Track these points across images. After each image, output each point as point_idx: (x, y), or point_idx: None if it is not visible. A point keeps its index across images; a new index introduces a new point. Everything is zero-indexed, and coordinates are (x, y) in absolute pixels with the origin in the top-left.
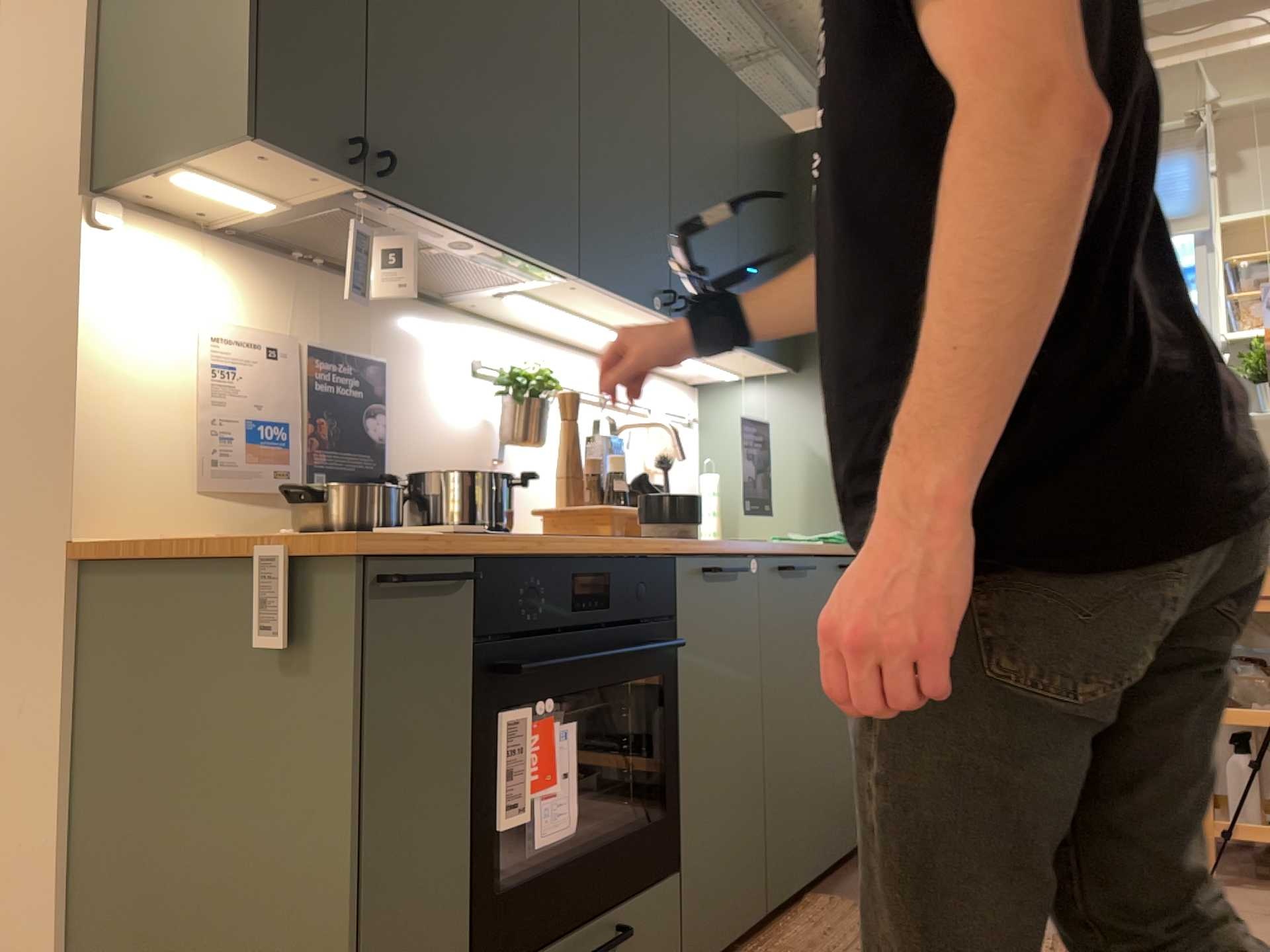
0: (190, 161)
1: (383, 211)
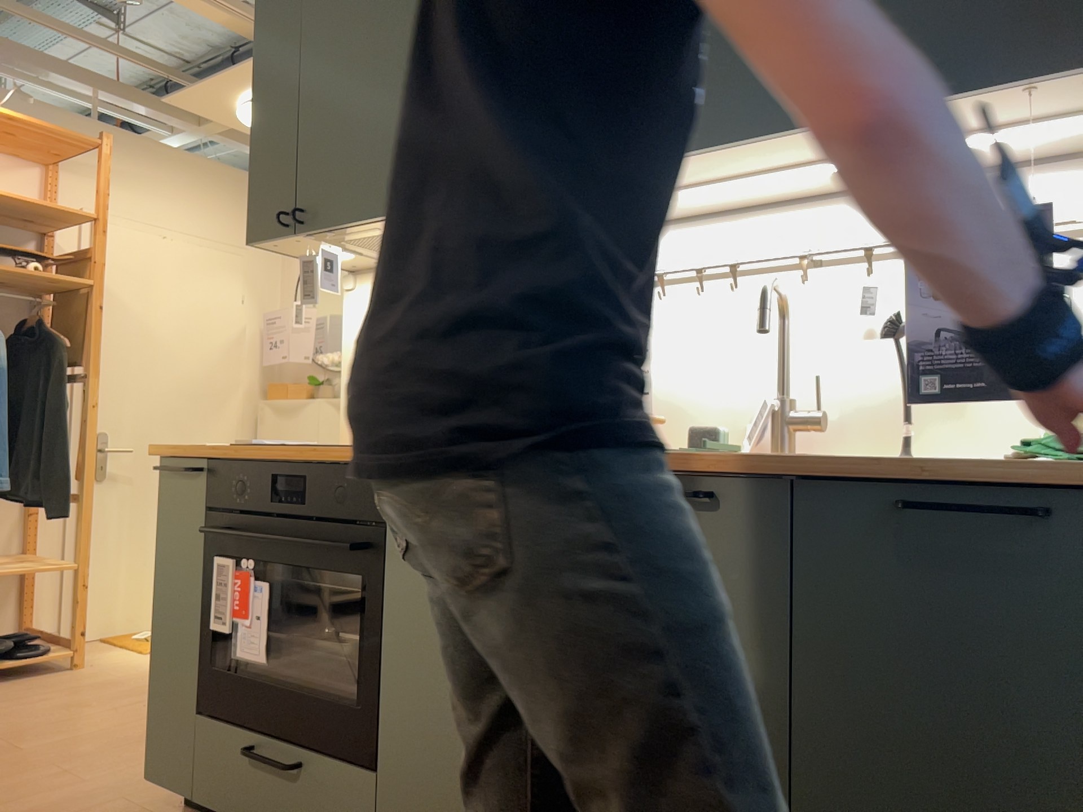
0: (292, 257)
1: (336, 237)
